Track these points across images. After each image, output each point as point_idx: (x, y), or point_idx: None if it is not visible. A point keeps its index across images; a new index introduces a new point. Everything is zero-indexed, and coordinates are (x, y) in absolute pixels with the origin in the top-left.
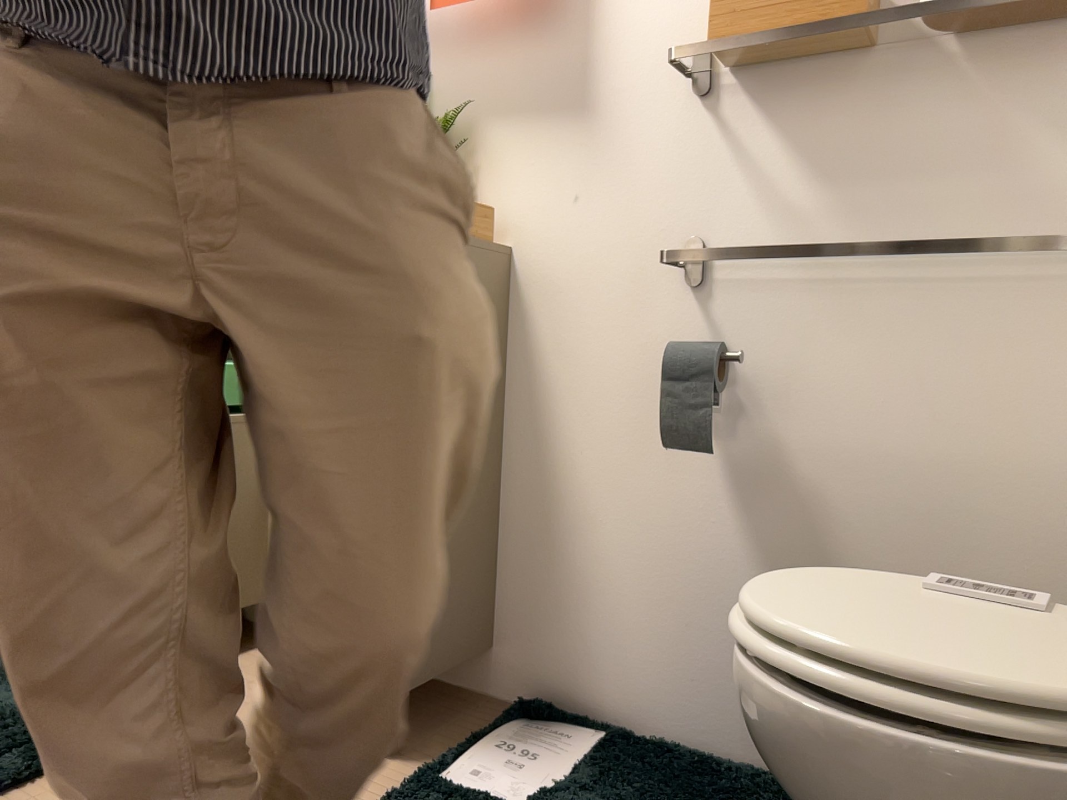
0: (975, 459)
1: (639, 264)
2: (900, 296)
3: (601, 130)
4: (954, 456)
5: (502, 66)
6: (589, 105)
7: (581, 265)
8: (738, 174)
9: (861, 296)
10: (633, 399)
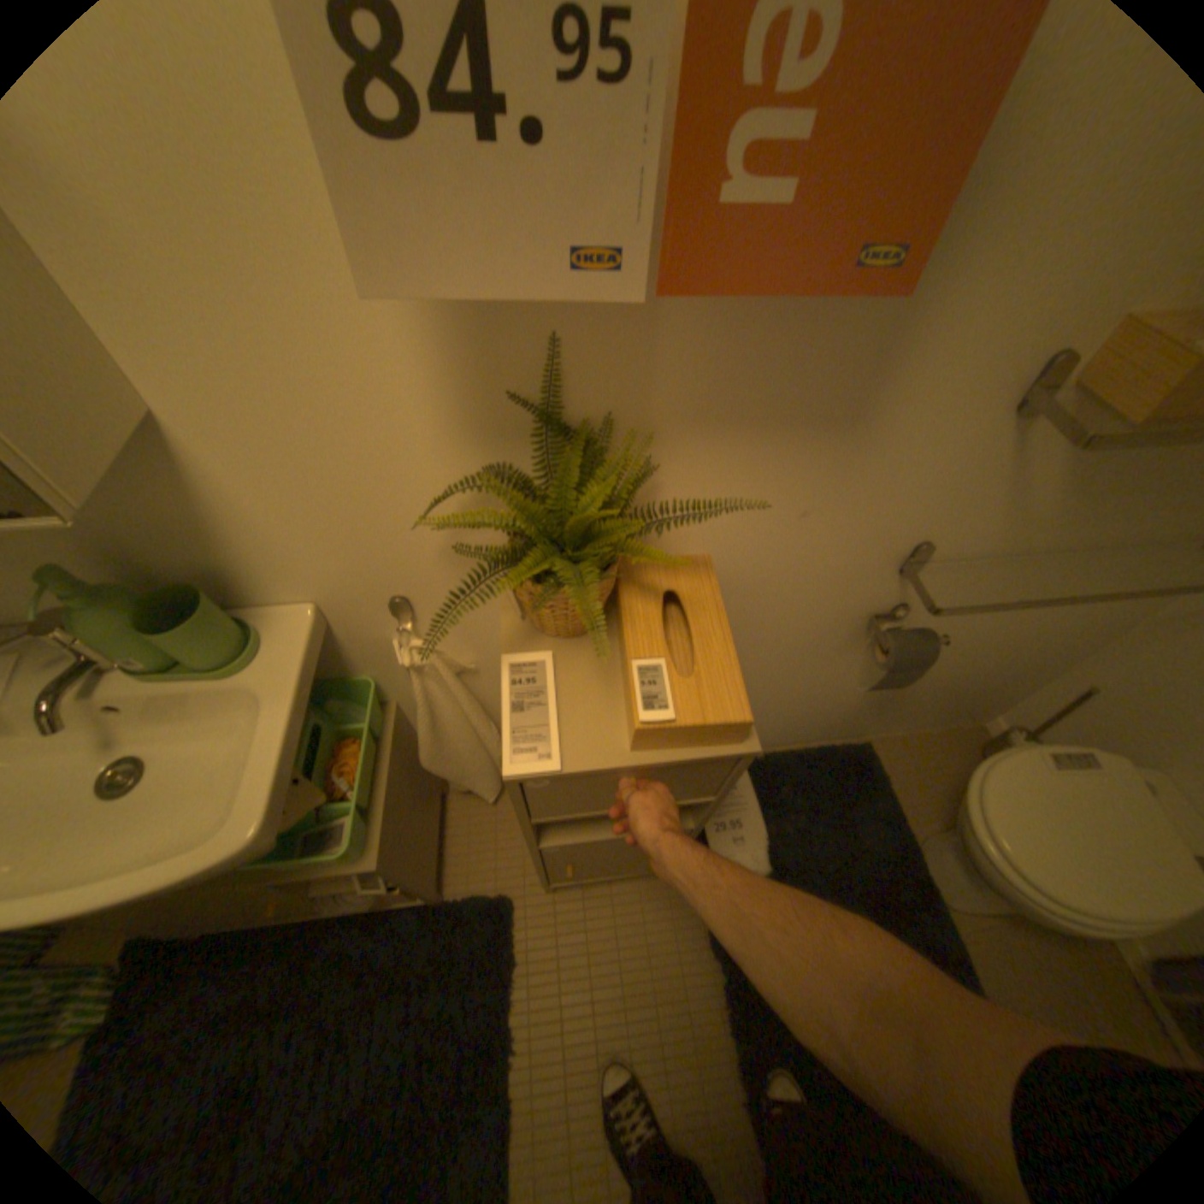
0: (1033, 629)
1: (856, 561)
2: (1063, 563)
3: (869, 441)
4: (1022, 630)
5: (728, 330)
6: (866, 407)
7: (789, 566)
8: (1005, 487)
9: (1037, 566)
10: (806, 640)
